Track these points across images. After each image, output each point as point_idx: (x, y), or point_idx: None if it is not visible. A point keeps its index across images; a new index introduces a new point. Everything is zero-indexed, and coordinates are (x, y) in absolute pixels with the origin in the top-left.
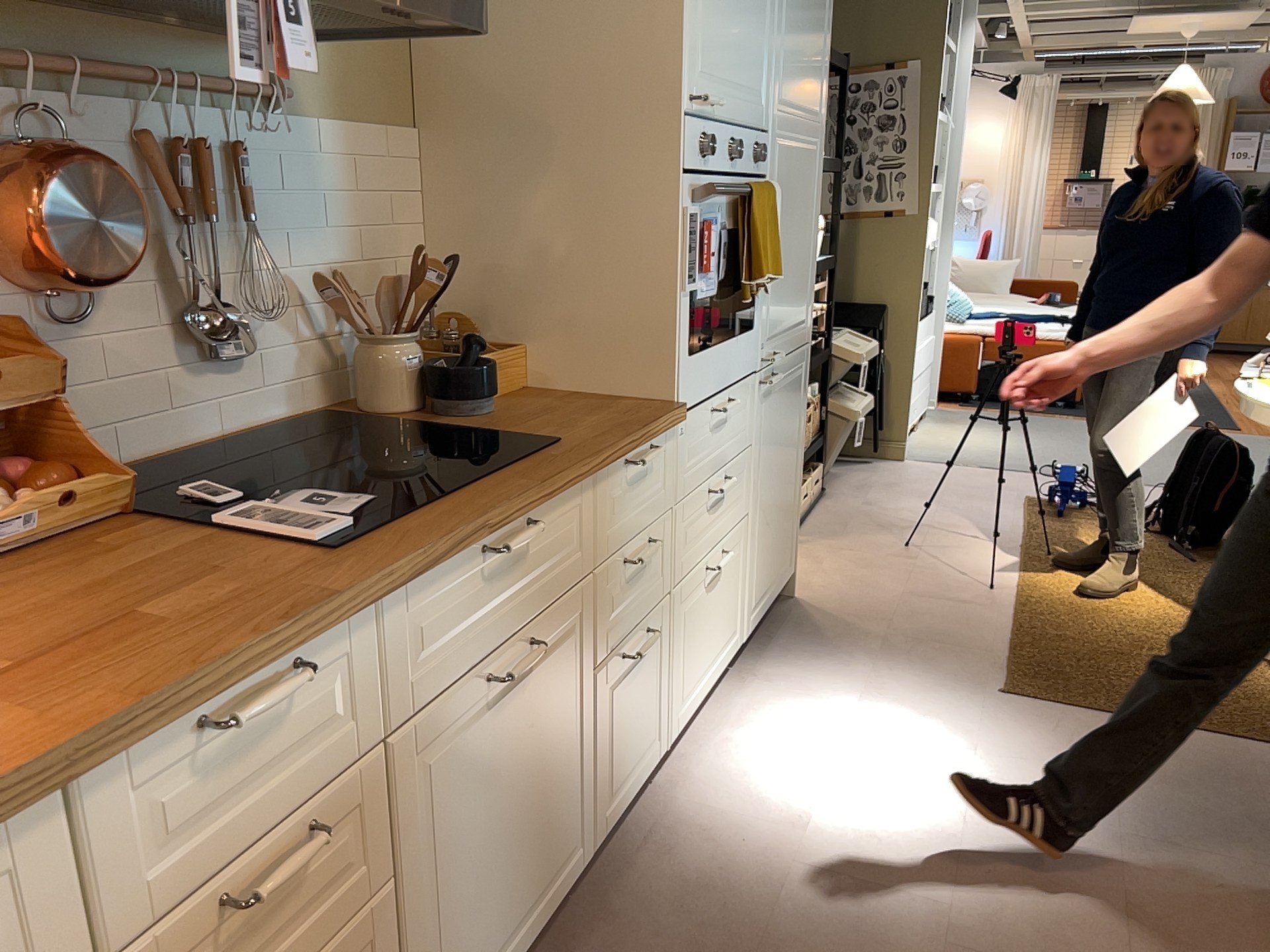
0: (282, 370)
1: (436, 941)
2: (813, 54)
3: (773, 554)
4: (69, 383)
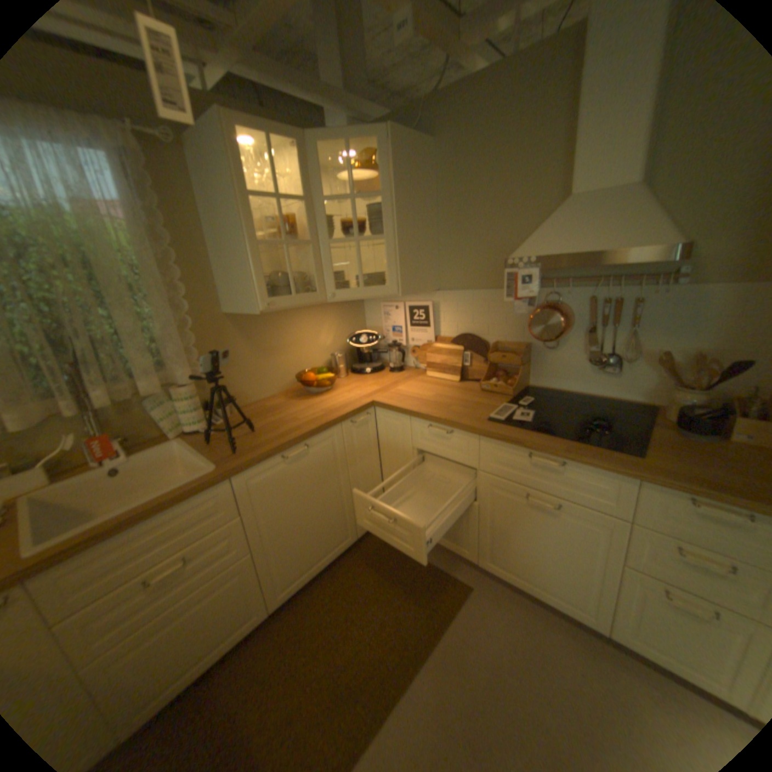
0: (644, 384)
1: (495, 540)
2: None
3: None
4: (549, 363)
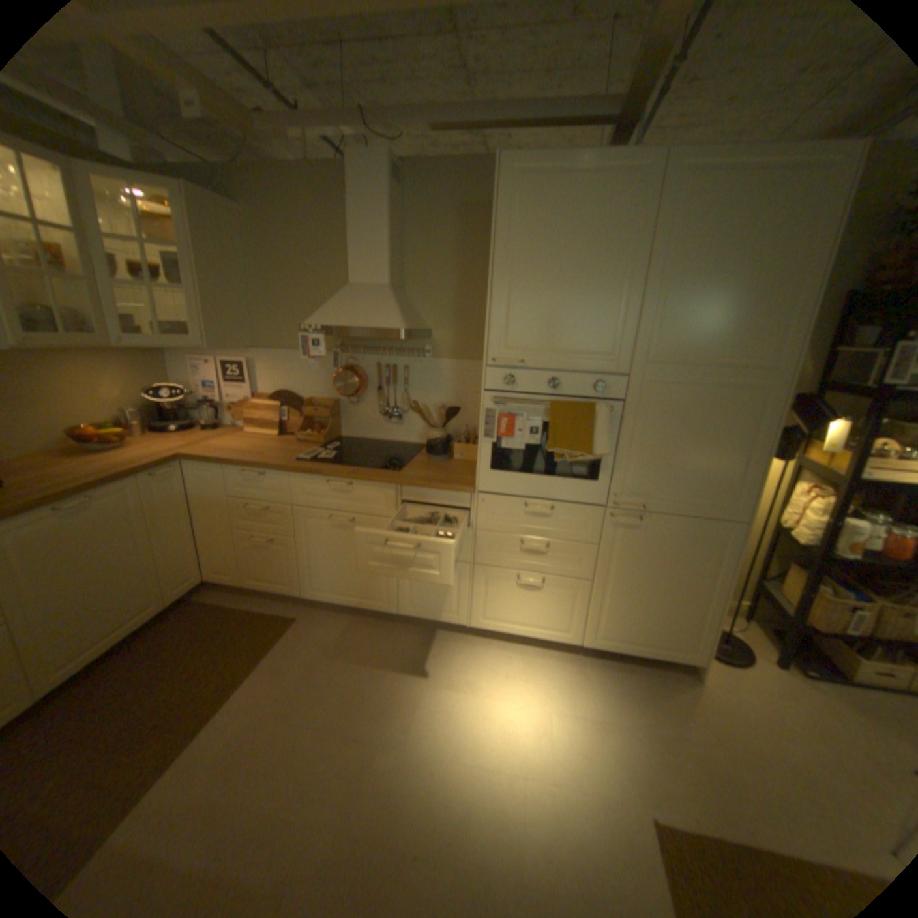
0: (417, 430)
1: (311, 567)
2: (745, 319)
3: (645, 628)
4: (354, 417)
